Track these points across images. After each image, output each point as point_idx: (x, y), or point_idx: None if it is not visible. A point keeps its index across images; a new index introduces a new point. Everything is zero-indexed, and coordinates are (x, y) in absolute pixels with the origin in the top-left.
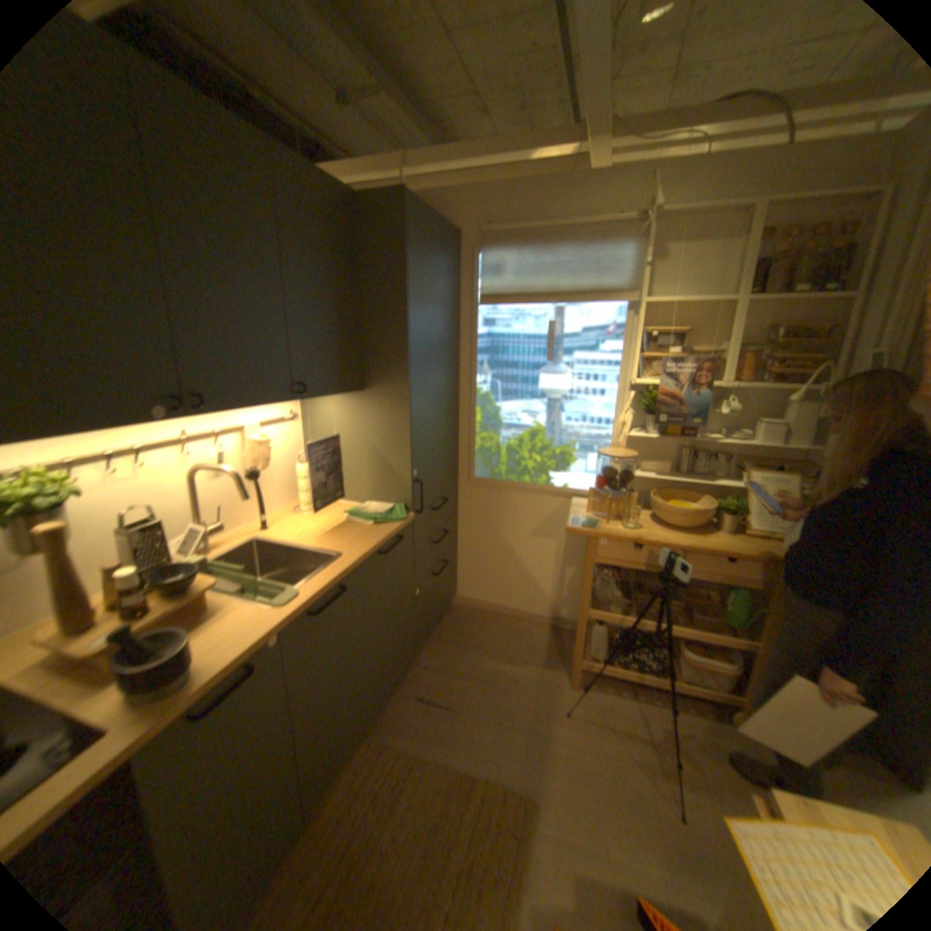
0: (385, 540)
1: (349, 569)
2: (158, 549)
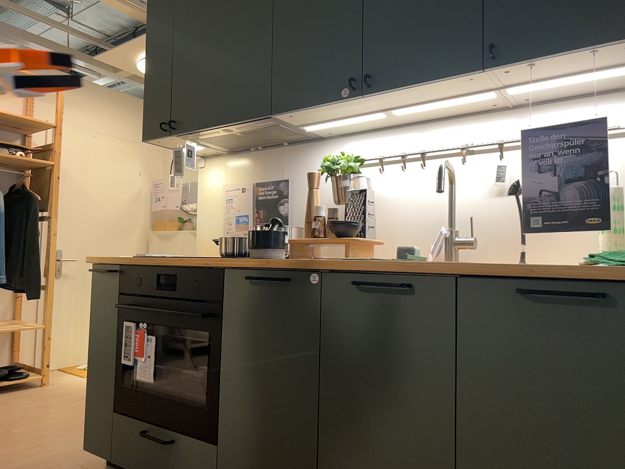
0: (540, 273)
1: (428, 269)
2: (365, 213)
